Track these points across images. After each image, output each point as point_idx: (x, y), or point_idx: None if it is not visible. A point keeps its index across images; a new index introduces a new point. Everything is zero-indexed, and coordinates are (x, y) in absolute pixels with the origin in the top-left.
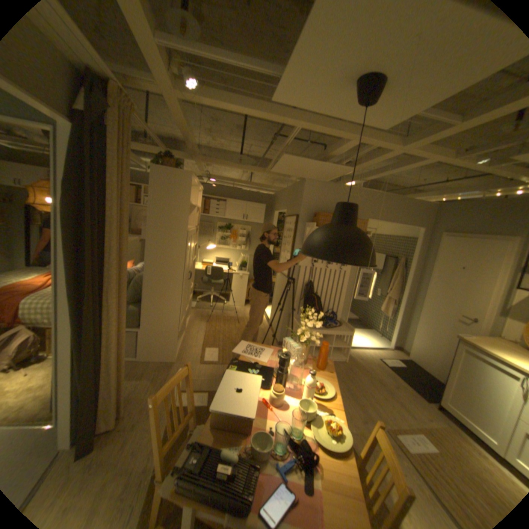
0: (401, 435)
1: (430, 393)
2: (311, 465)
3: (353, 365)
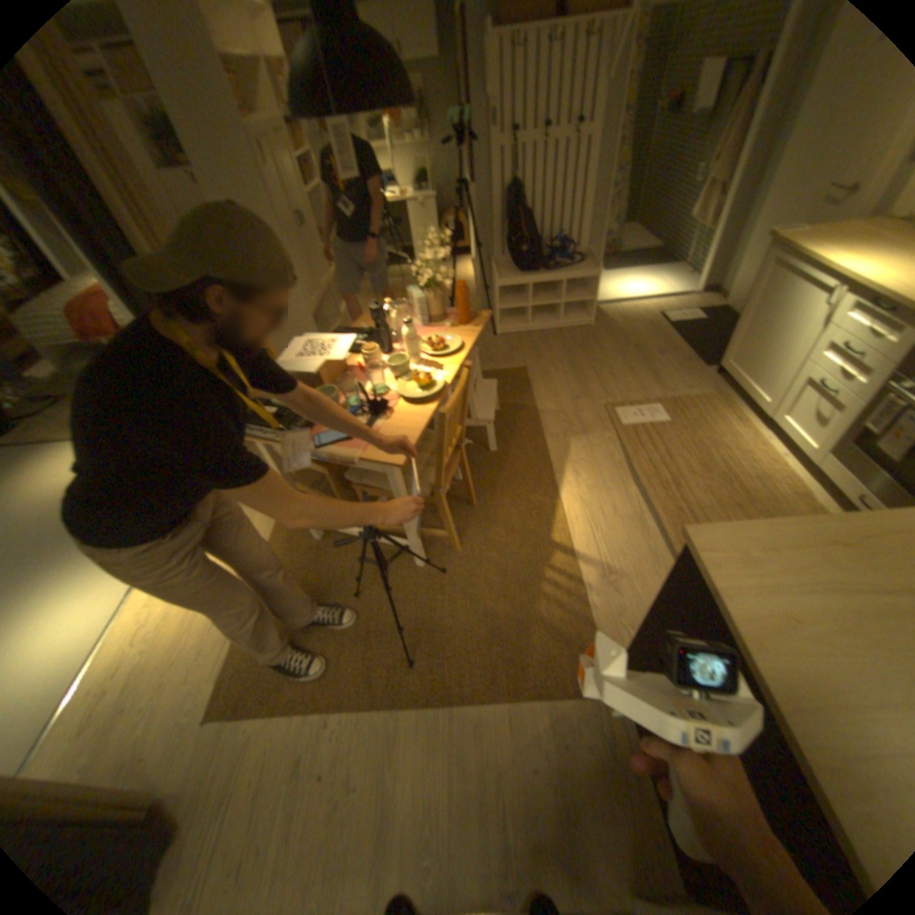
0: (620, 407)
1: (720, 352)
2: (381, 412)
3: (599, 328)
